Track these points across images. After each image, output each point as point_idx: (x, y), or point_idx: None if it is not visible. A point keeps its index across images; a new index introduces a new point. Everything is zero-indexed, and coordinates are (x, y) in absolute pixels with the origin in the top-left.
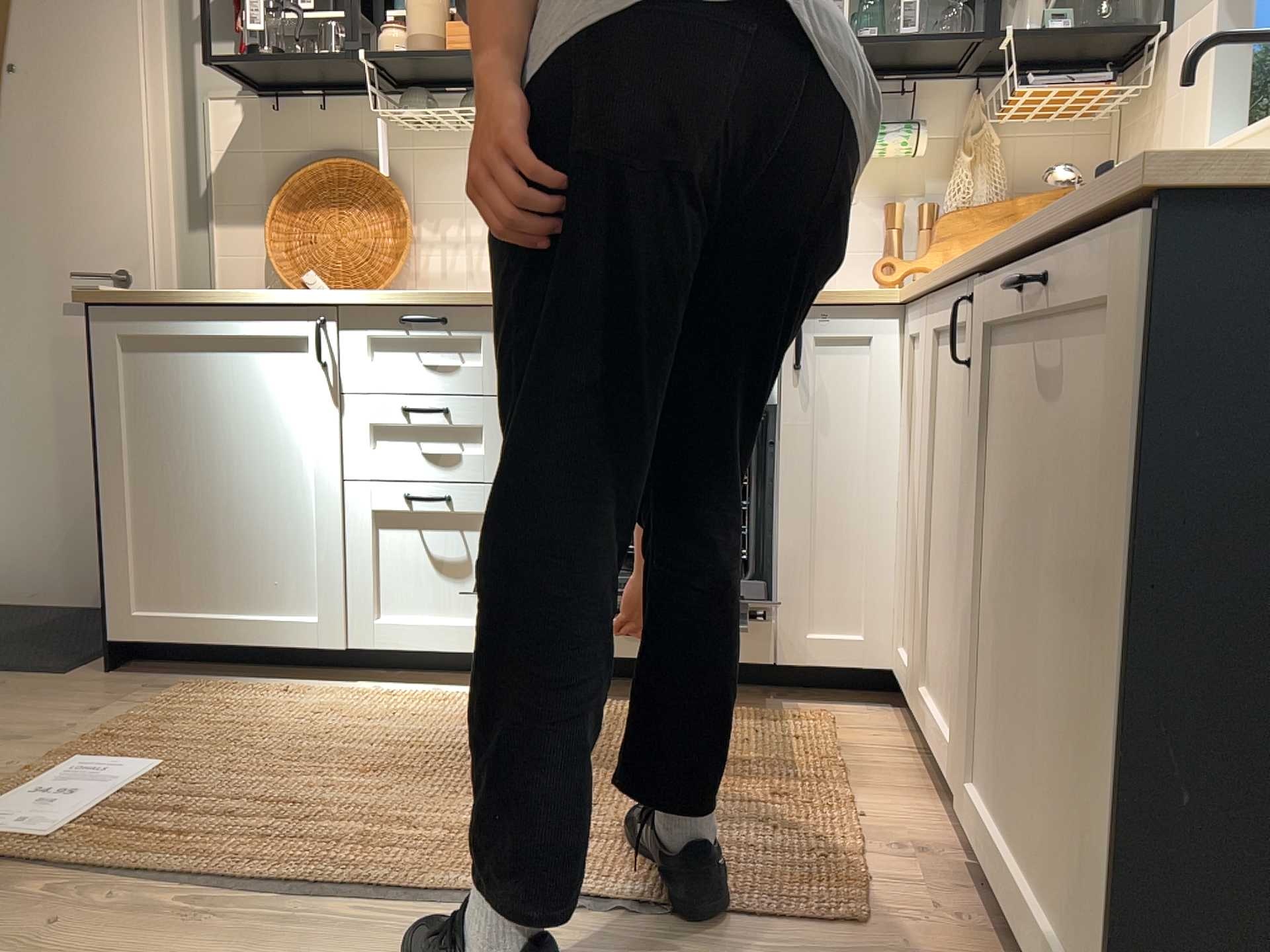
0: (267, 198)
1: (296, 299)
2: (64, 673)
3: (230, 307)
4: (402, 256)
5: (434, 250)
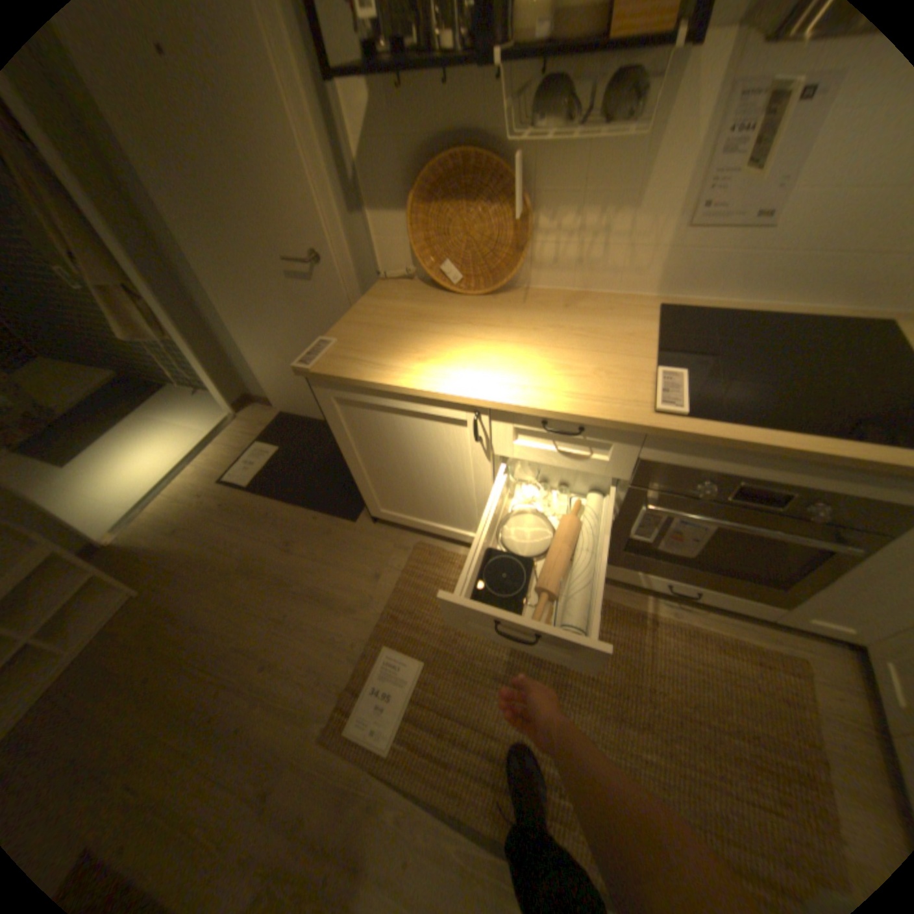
0: (403, 182)
1: (456, 398)
2: (354, 518)
3: (405, 390)
4: (525, 253)
5: (551, 236)
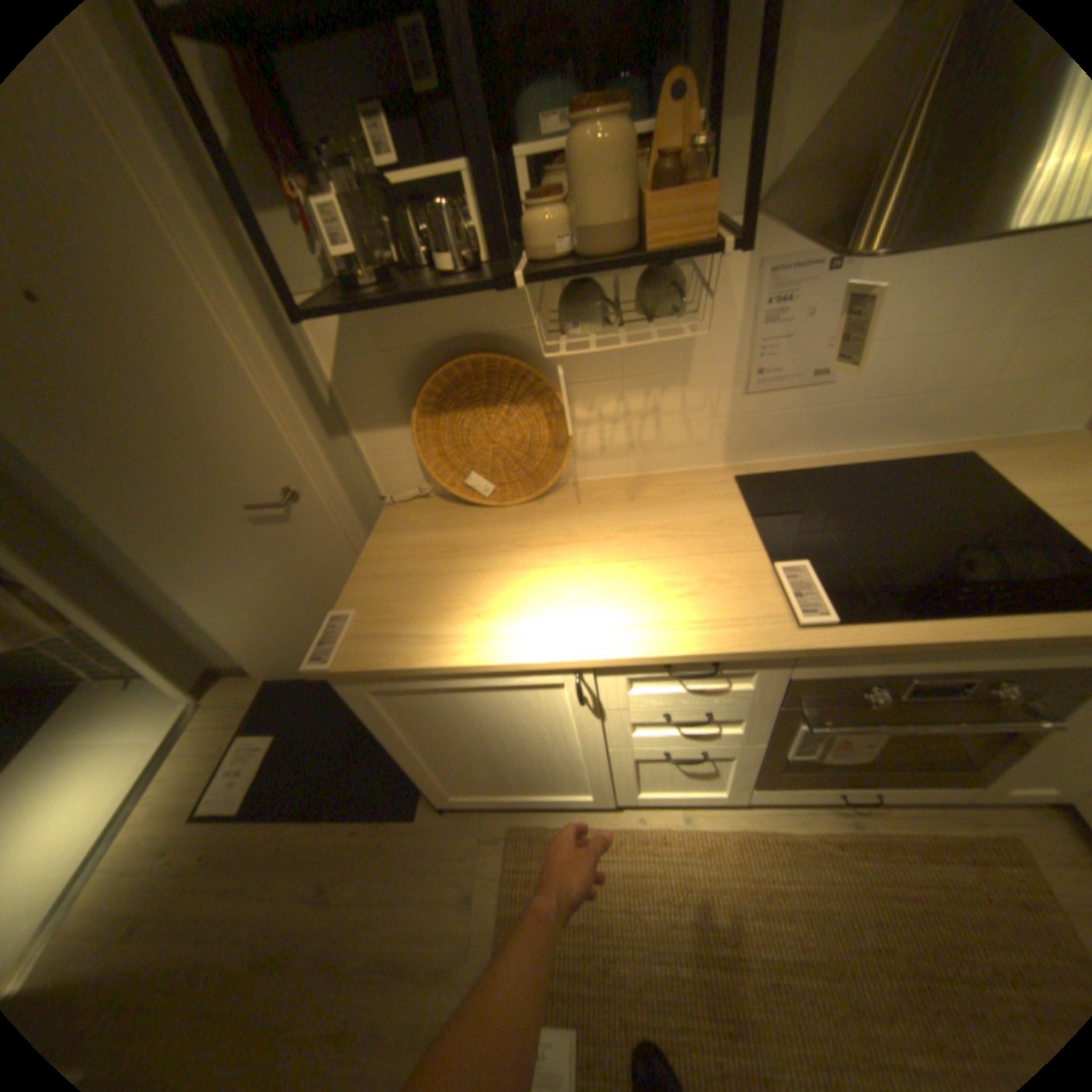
0: (402, 396)
1: (549, 663)
2: (411, 815)
3: (474, 664)
4: (570, 451)
5: (593, 426)
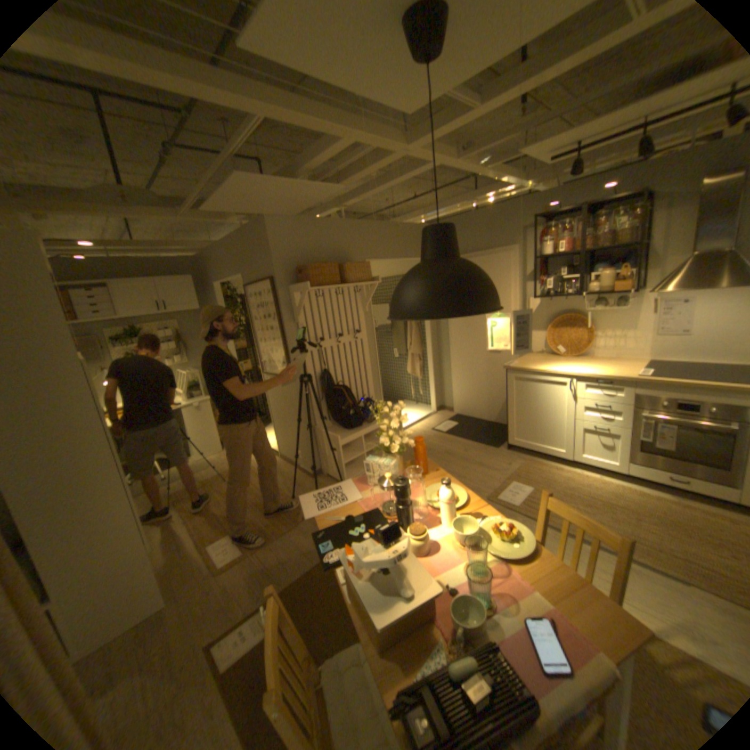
0: (546, 323)
1: (563, 373)
2: (497, 447)
3: (544, 372)
4: (591, 343)
5: (601, 339)
